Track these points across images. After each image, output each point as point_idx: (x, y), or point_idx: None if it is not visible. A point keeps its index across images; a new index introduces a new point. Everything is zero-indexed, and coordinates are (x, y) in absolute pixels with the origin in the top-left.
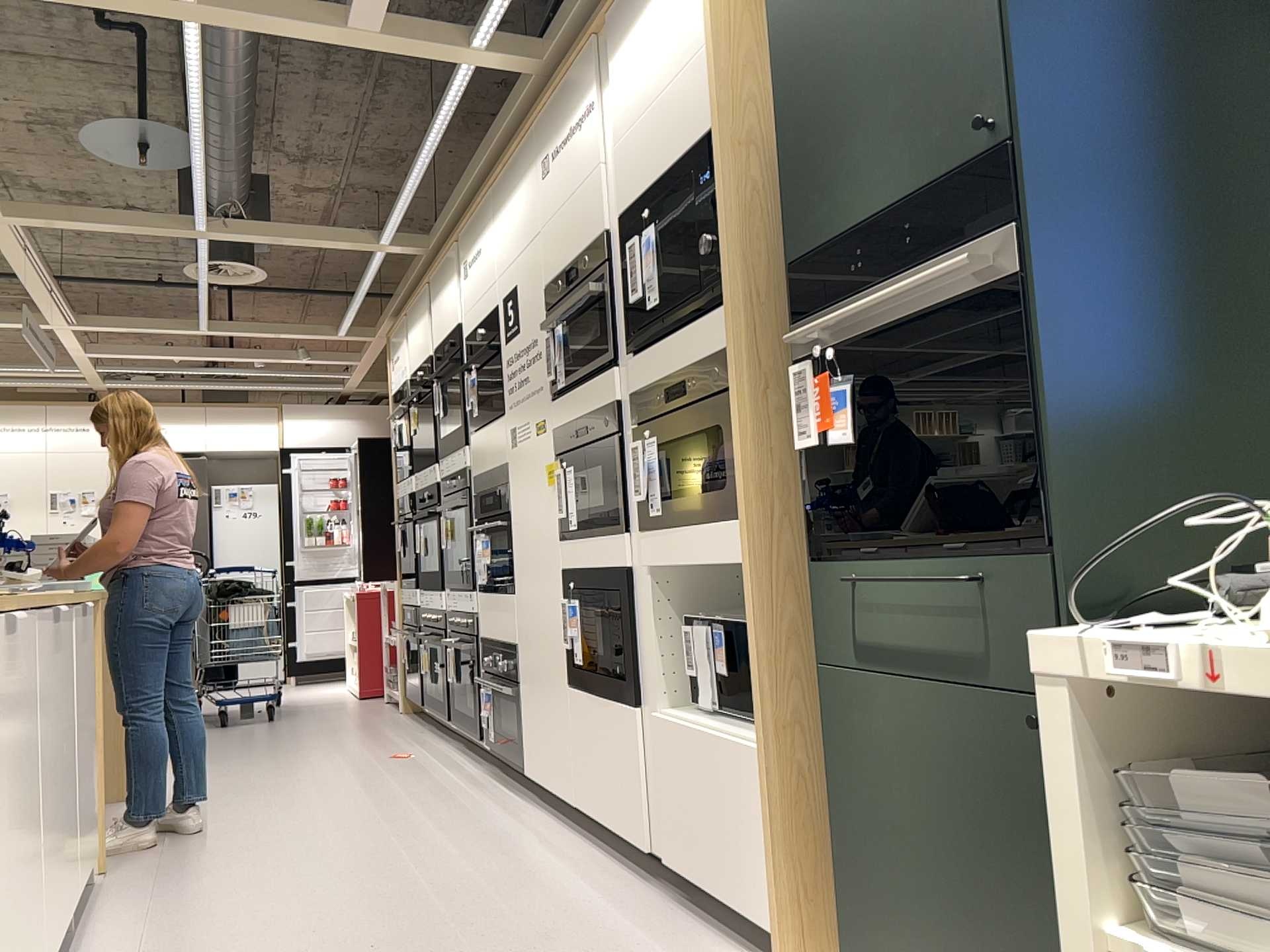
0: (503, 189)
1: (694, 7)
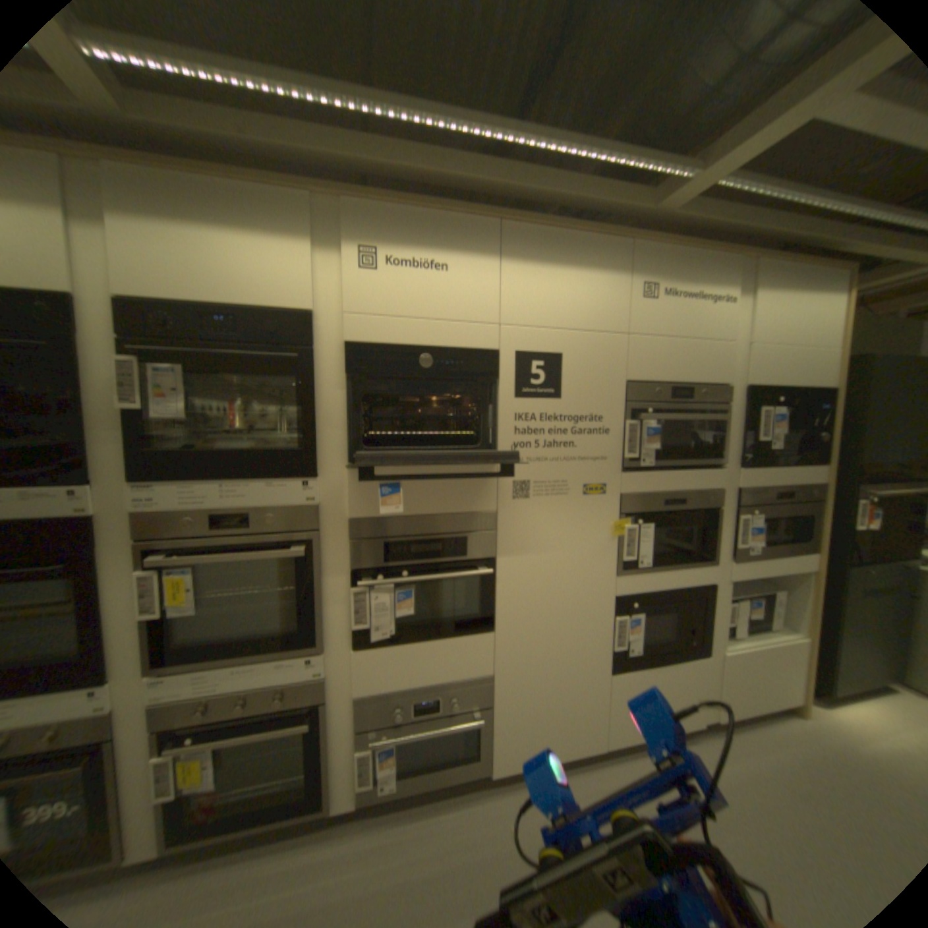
0: (541, 247)
1: (832, 326)
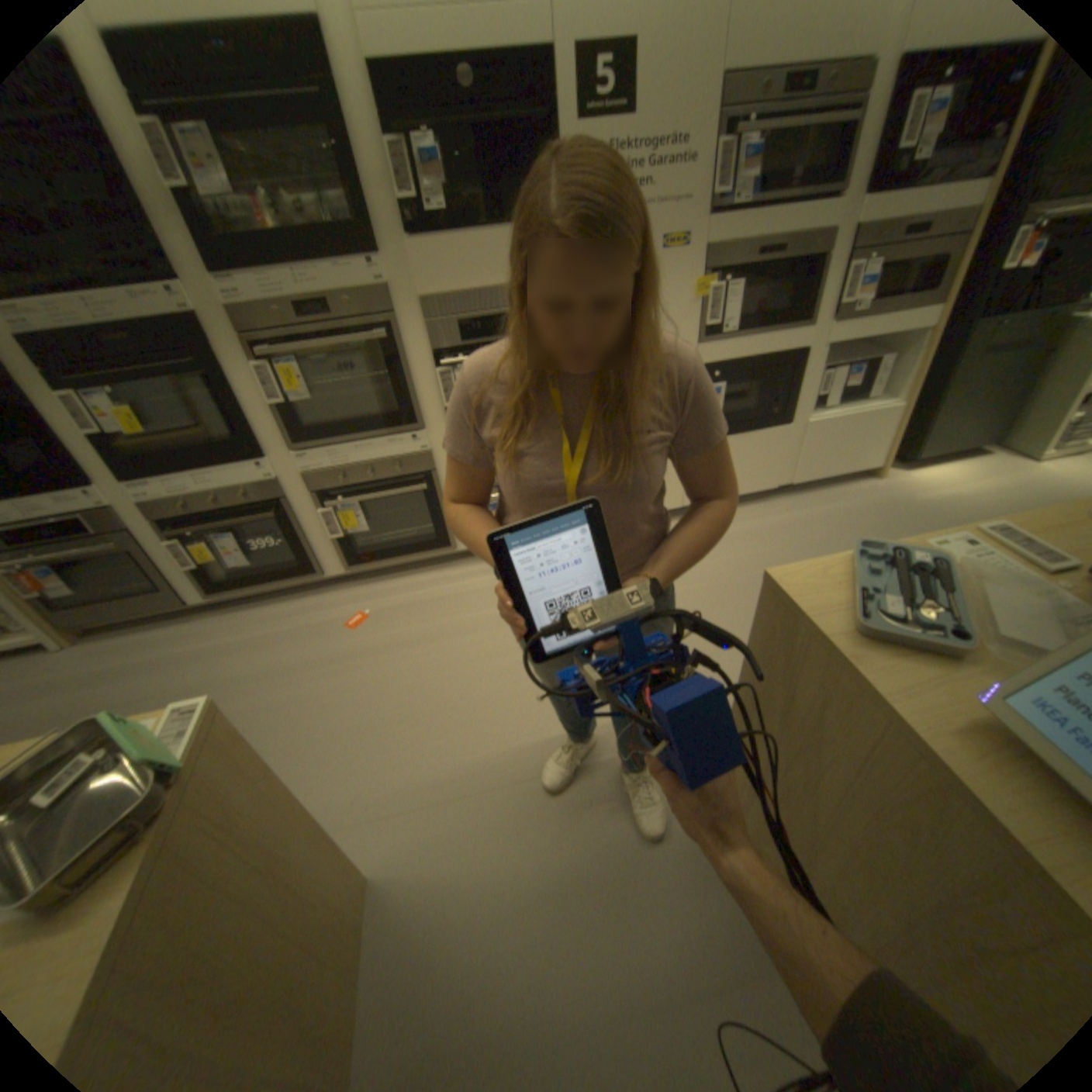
0: None
1: None
